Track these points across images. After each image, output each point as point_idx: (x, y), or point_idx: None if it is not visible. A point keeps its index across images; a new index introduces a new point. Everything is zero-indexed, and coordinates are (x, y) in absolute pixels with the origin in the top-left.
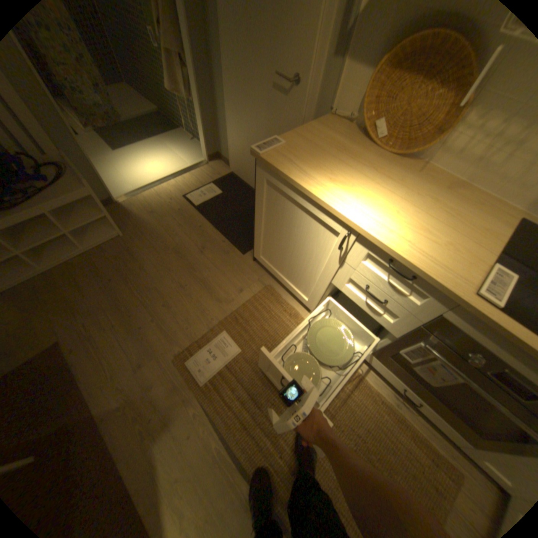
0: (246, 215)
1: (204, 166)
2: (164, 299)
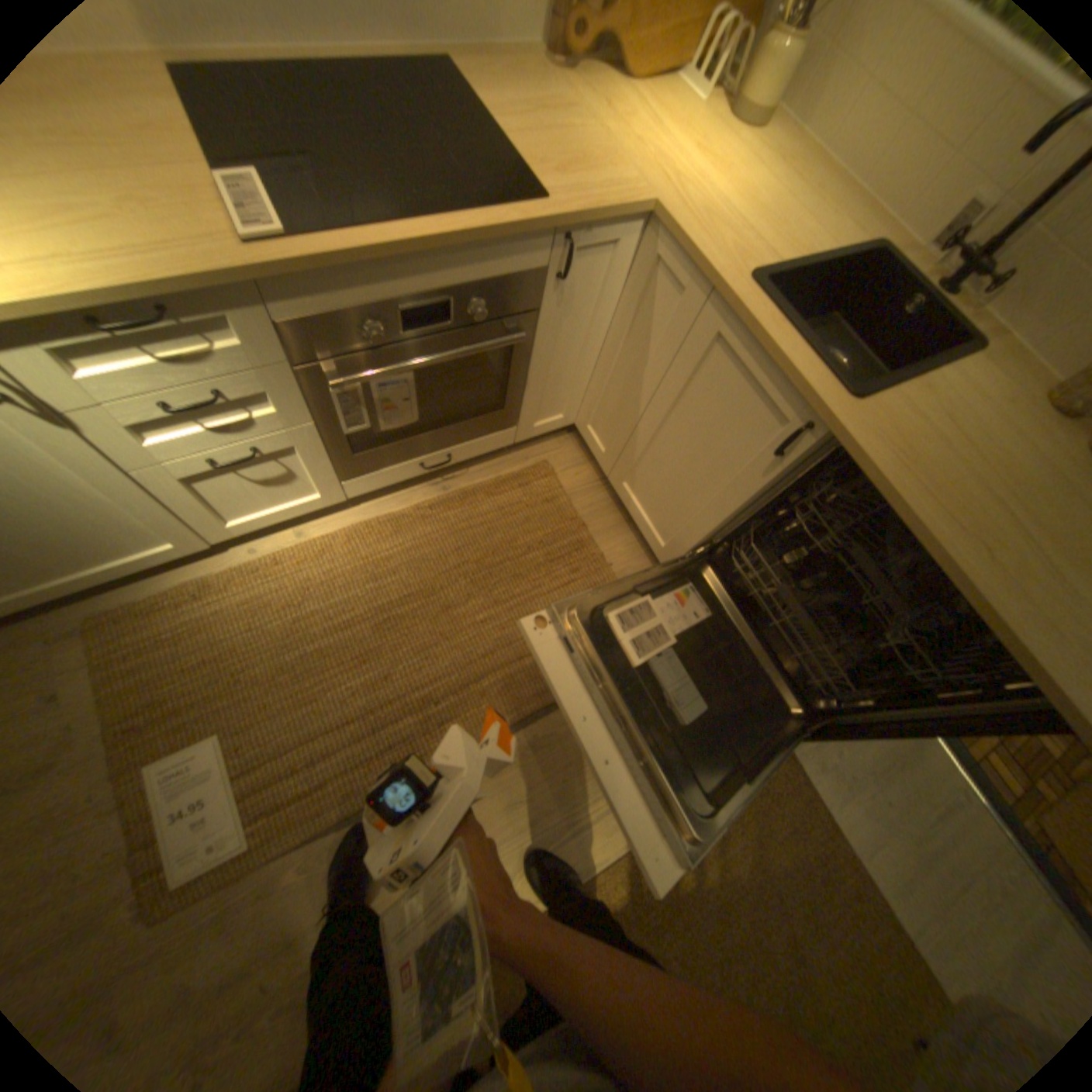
0: None
1: None
2: None
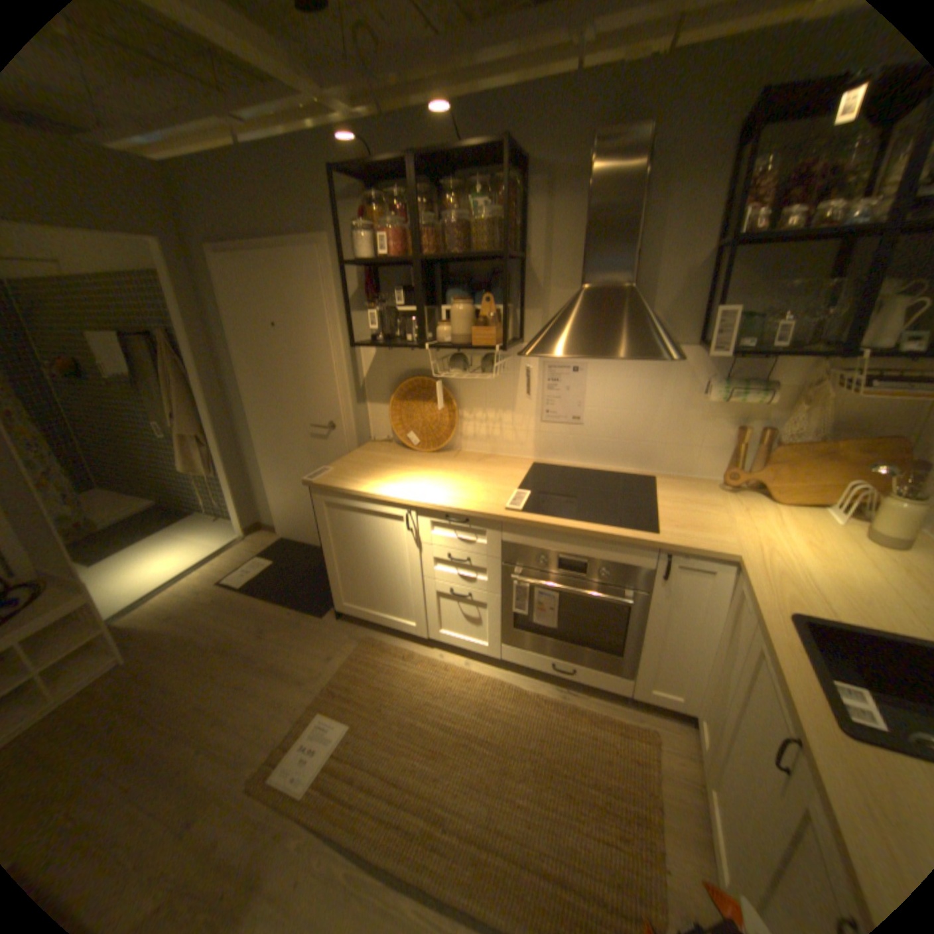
0: (312, 574)
1: (239, 543)
2: (212, 716)
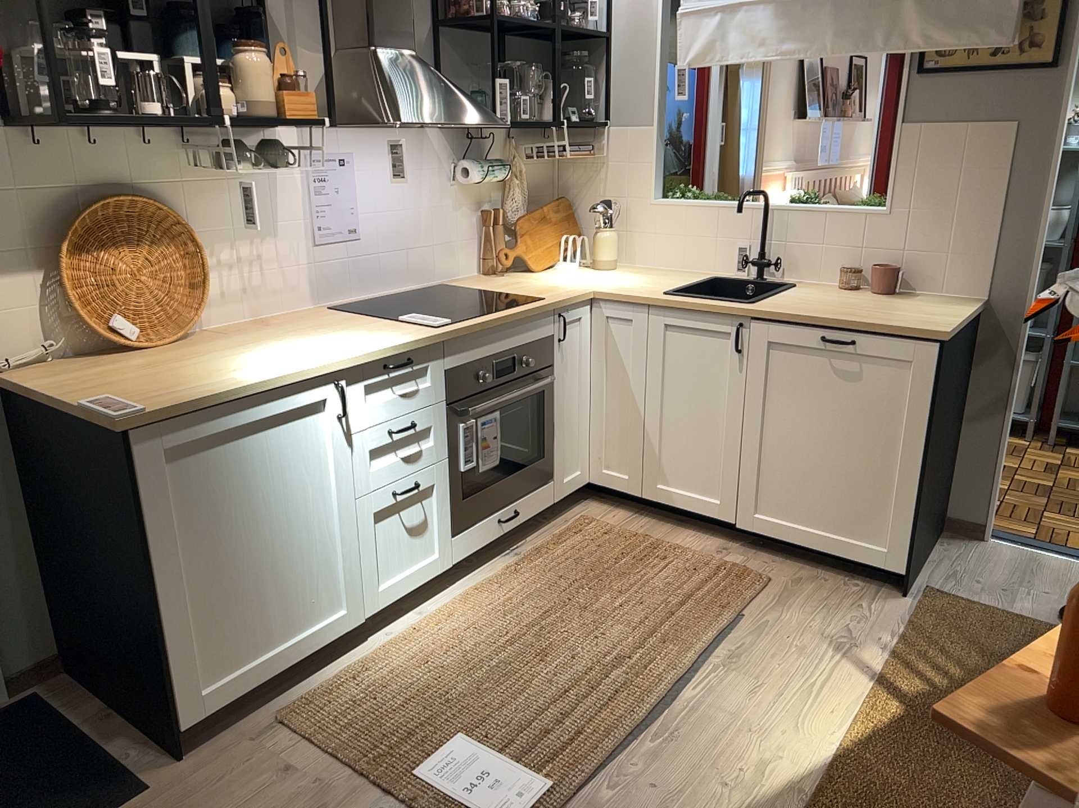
0: None
1: None
2: None
